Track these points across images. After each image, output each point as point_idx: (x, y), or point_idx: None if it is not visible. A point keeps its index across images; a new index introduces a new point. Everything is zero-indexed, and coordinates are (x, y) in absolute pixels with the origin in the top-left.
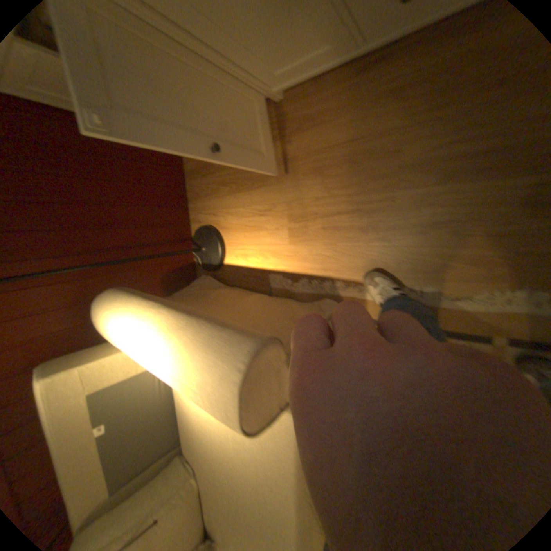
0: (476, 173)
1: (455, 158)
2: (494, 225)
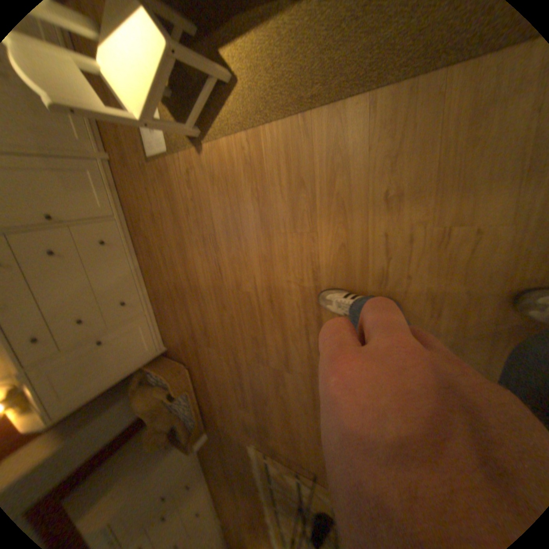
0: (235, 504)
1: (232, 504)
2: (246, 509)
